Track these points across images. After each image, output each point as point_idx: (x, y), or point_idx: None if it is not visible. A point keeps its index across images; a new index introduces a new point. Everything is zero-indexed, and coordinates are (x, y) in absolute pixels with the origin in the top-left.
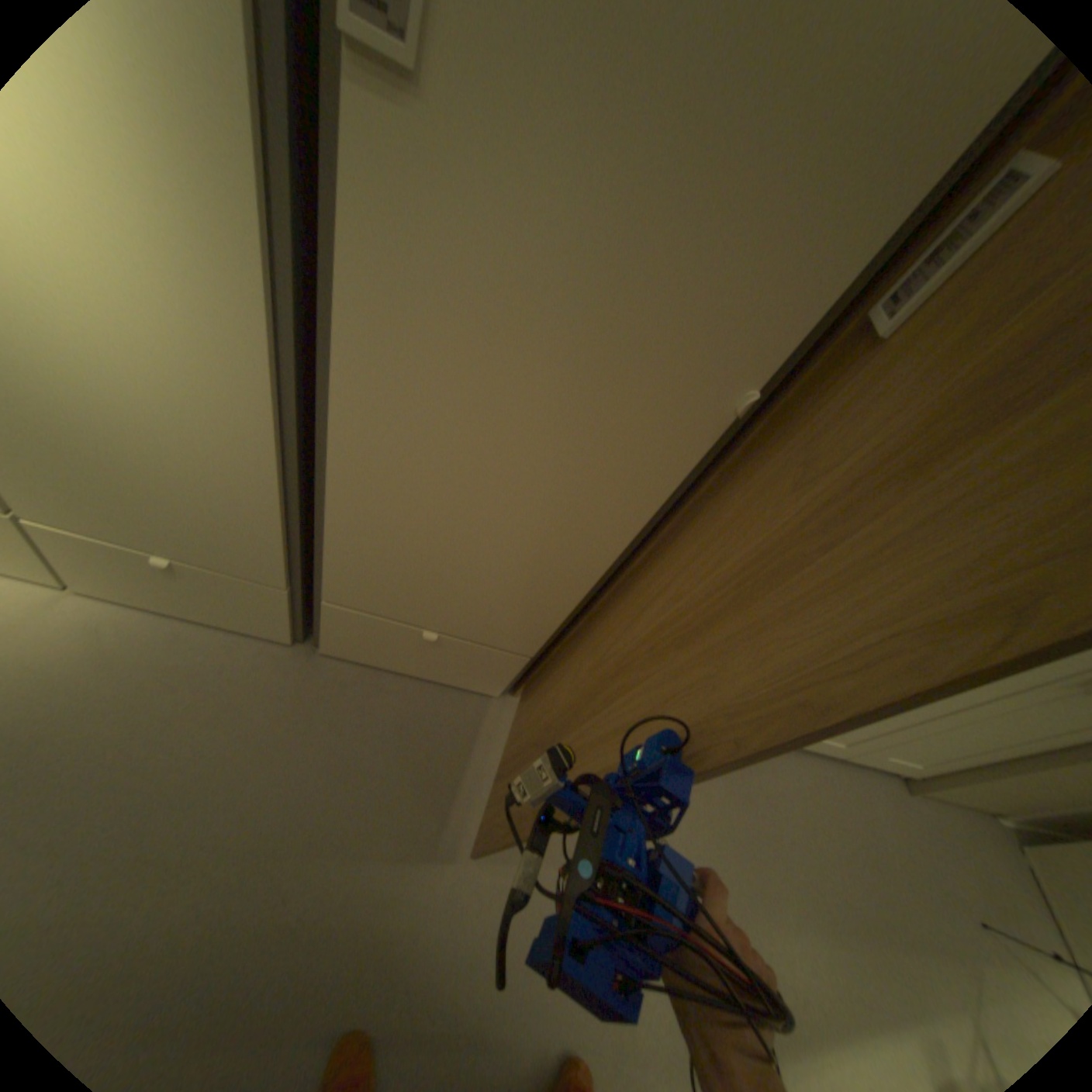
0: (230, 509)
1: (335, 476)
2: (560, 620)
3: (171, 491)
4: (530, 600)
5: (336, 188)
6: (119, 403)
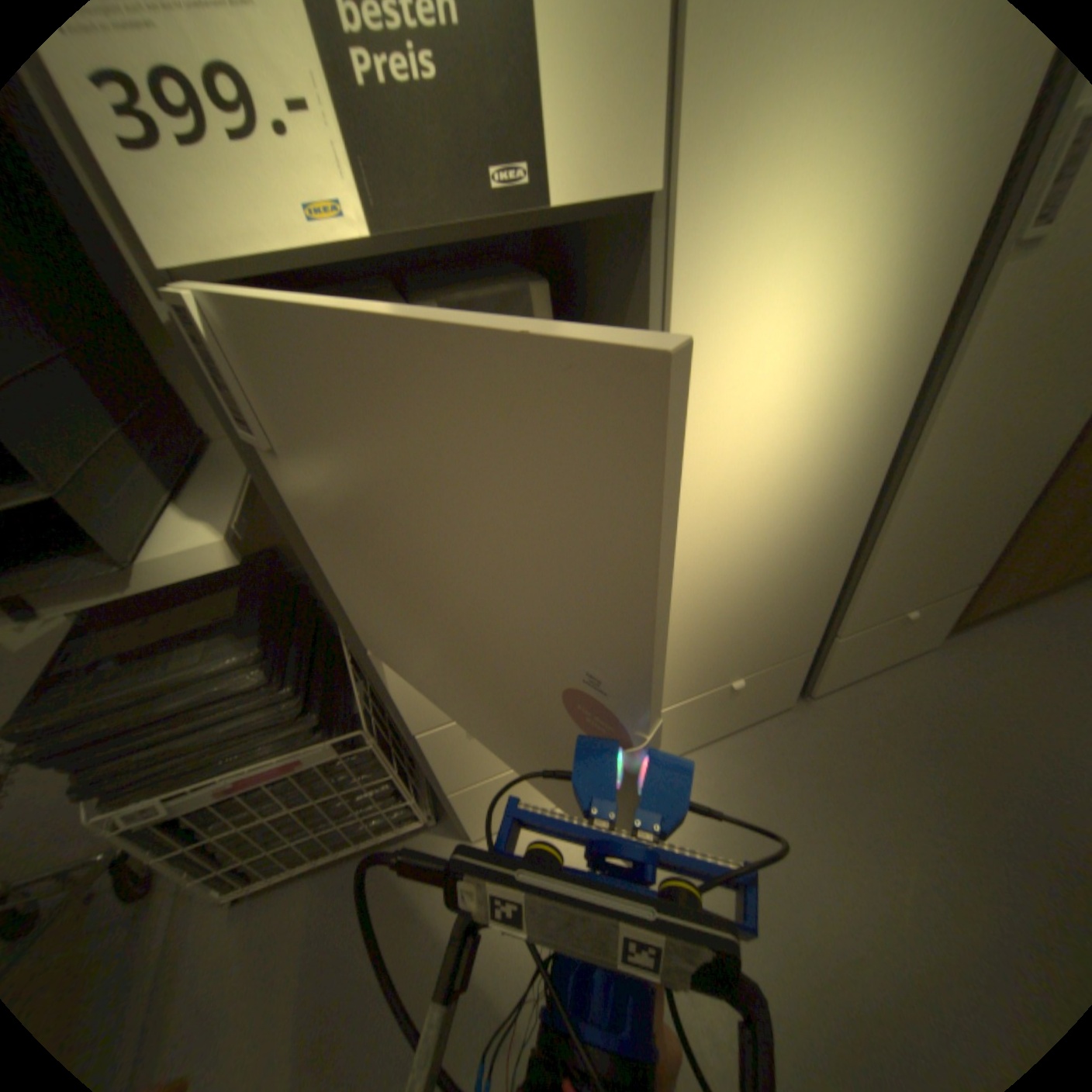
0: (808, 598)
1: (895, 517)
2: (1009, 534)
3: (773, 611)
4: (993, 530)
5: (960, 325)
6: (775, 558)
